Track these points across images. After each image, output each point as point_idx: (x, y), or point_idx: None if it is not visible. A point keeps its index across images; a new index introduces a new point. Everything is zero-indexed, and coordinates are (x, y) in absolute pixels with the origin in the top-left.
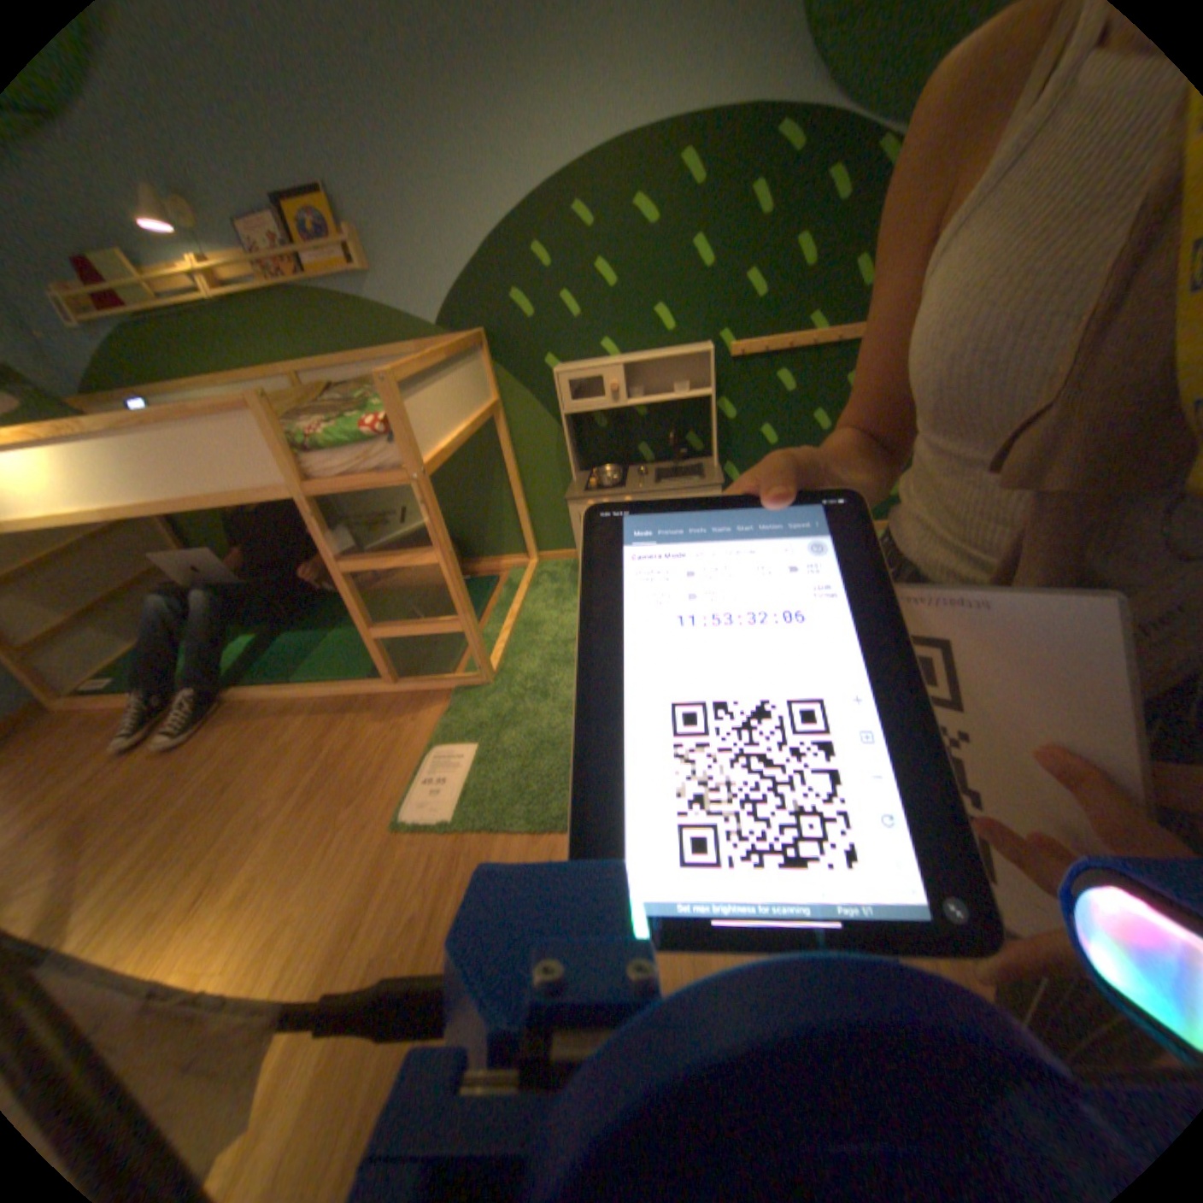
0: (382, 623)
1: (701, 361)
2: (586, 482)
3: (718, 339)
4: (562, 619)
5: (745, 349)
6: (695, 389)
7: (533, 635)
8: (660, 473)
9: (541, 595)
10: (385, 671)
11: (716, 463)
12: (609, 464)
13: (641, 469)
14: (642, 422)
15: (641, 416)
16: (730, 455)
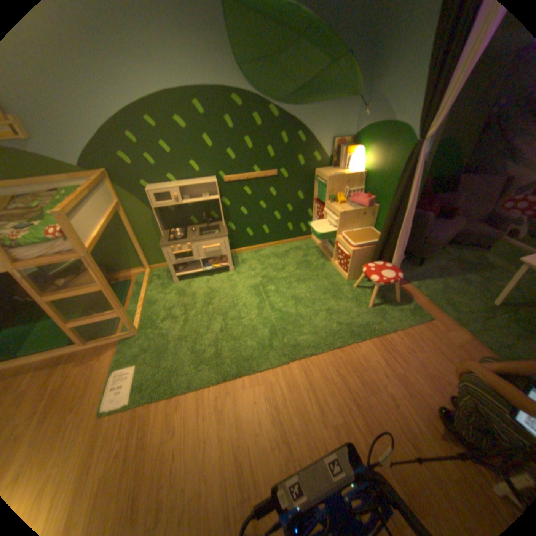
0: (74, 321)
1: (214, 185)
2: (170, 238)
3: (220, 177)
4: (167, 299)
5: (231, 181)
6: (213, 198)
7: (154, 309)
8: (202, 231)
9: (155, 288)
10: (78, 342)
11: (225, 226)
12: (179, 227)
13: (194, 229)
14: (192, 209)
15: (191, 207)
16: (231, 221)
